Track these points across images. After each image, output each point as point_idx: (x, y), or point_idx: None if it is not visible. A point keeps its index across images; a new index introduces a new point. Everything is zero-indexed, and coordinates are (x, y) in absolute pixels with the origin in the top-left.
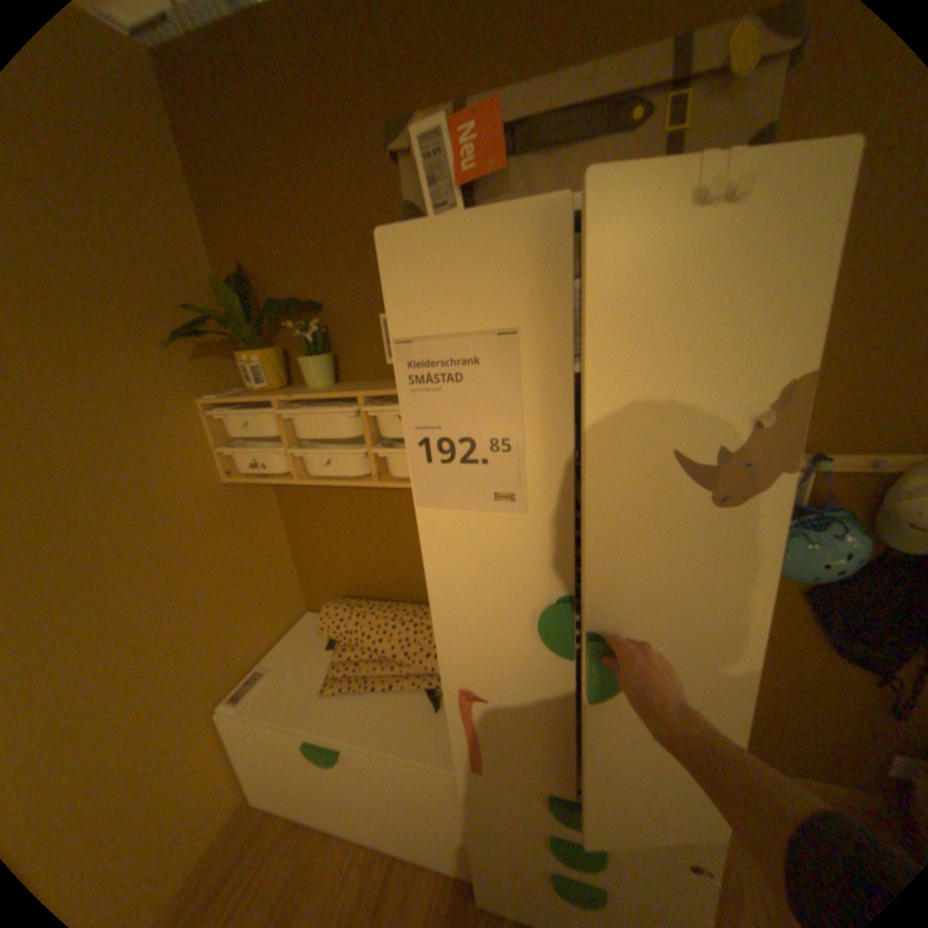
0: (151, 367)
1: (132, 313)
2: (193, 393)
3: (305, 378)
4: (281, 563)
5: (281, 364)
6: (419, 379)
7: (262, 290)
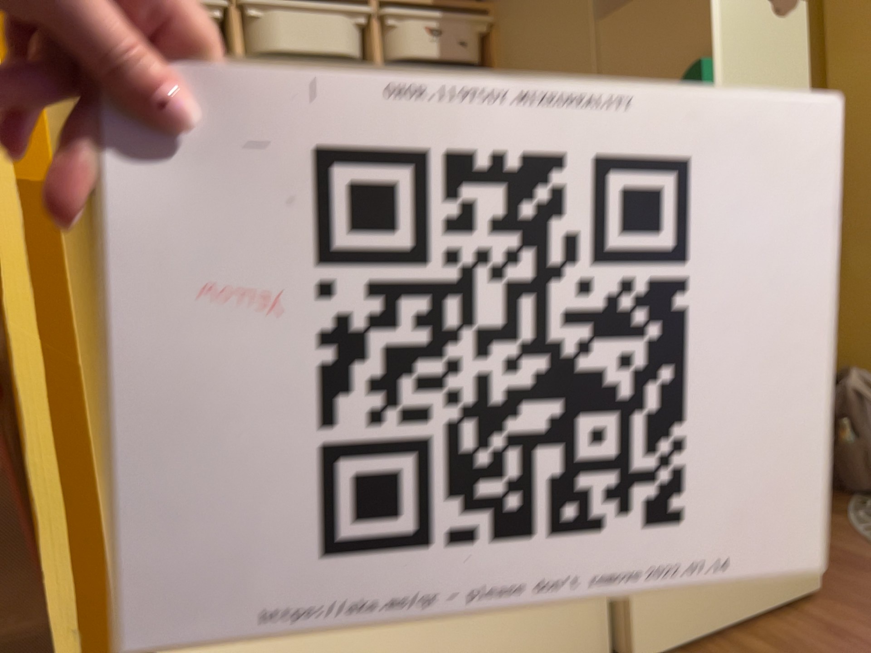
0: None
1: None
2: None
3: None
4: None
5: None
6: None
7: None
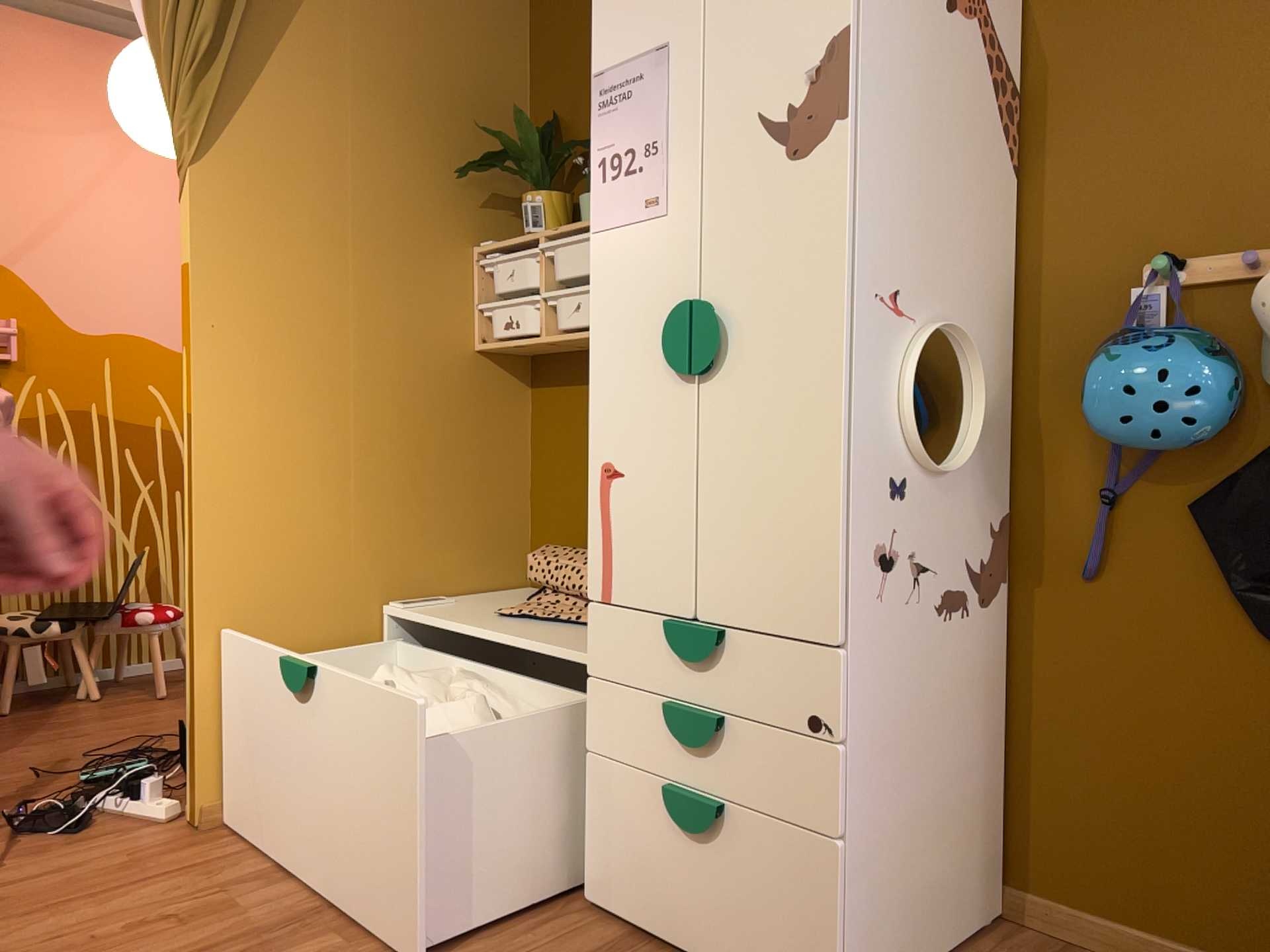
0: (442, 199)
1: (442, 146)
2: (472, 240)
3: (582, 220)
4: (511, 493)
5: (564, 211)
6: (605, 105)
7: (569, 140)
